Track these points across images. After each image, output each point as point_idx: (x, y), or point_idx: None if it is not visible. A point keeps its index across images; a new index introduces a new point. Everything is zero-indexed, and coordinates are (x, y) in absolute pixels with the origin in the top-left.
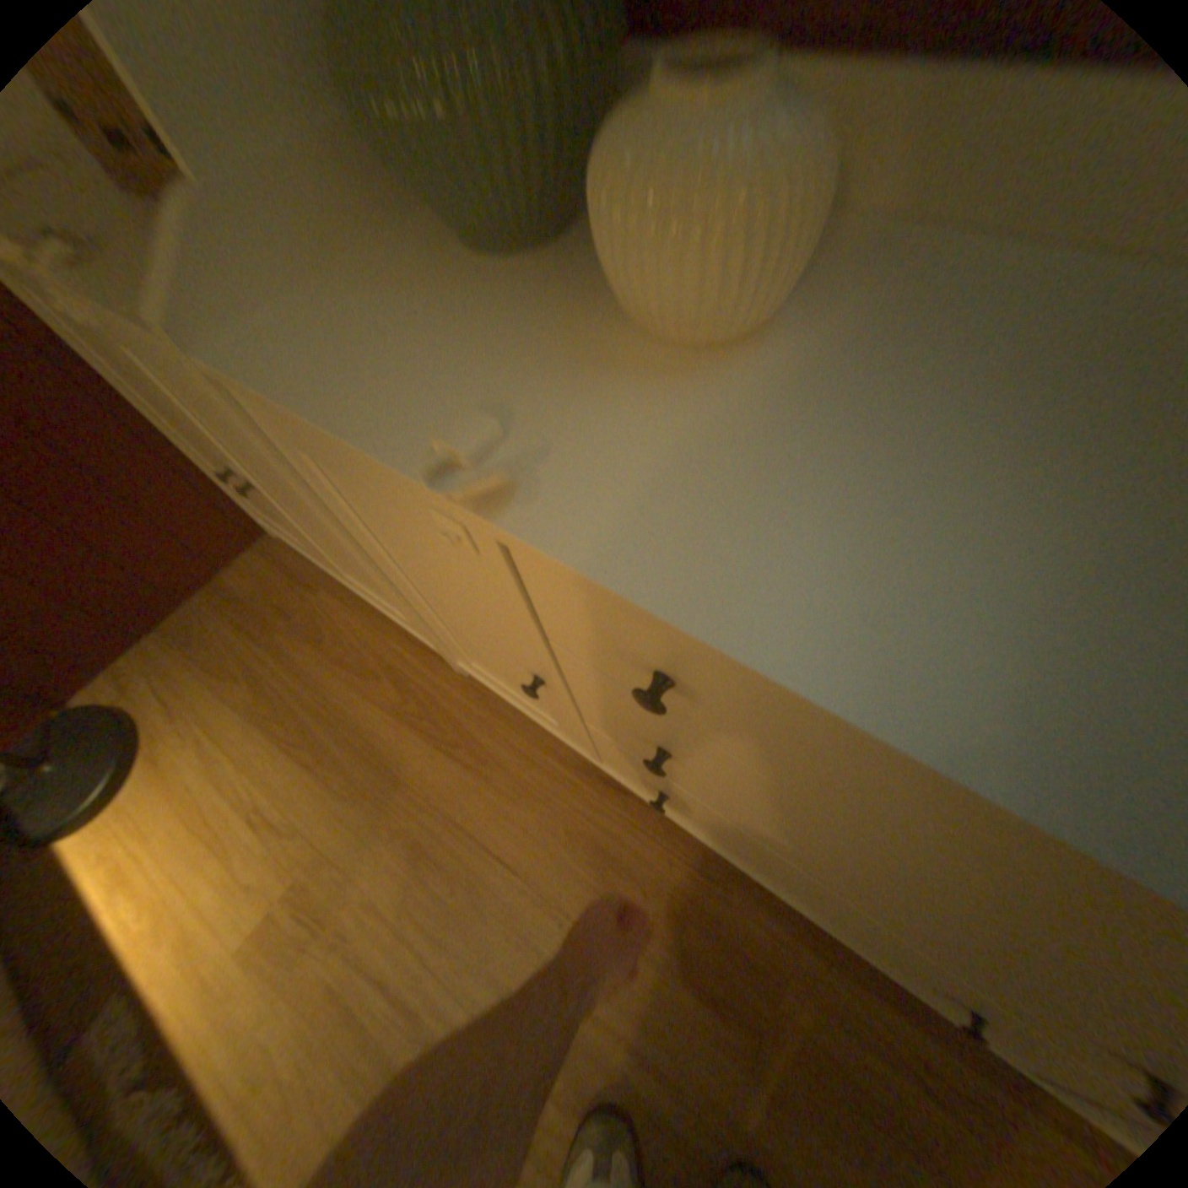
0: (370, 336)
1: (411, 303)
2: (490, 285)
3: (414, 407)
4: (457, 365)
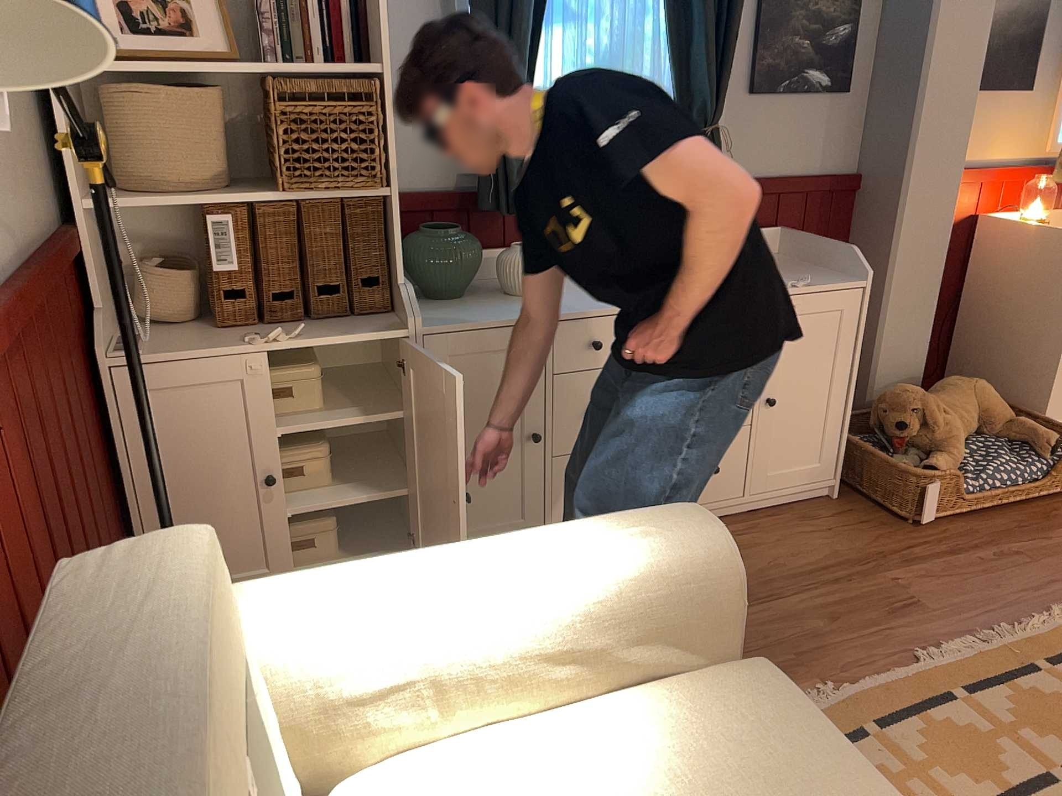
0: (460, 313)
1: (455, 308)
2: (466, 302)
3: (503, 314)
4: (495, 309)
